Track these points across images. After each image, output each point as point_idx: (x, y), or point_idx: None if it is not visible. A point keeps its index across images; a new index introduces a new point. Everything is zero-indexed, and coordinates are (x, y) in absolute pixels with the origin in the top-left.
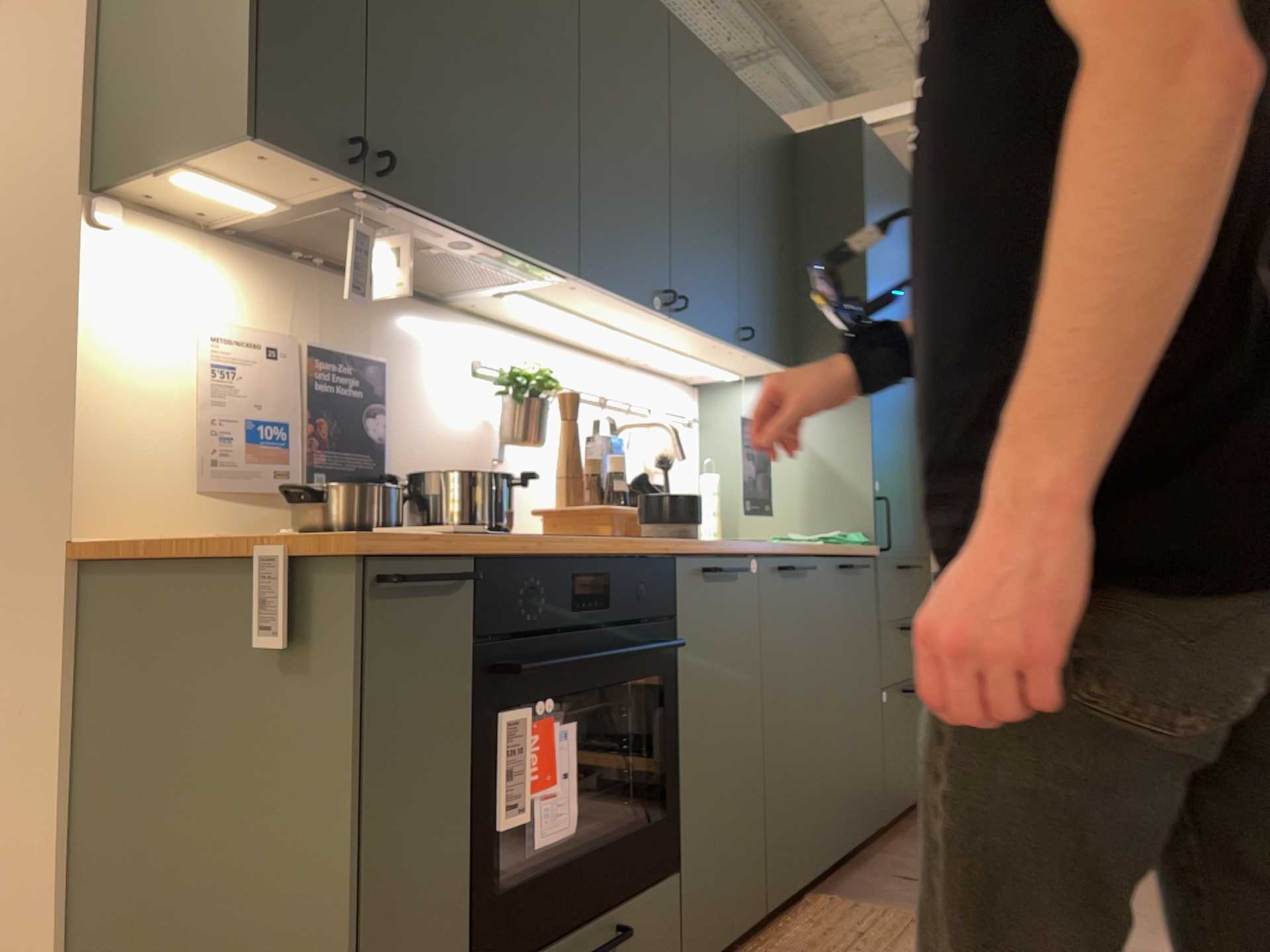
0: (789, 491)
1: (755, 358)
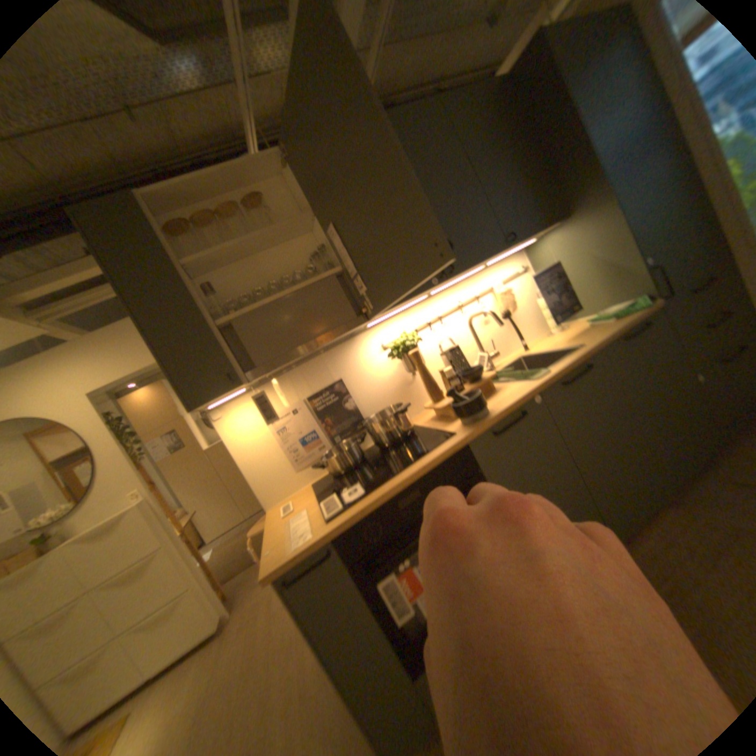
0: (591, 283)
1: (529, 236)
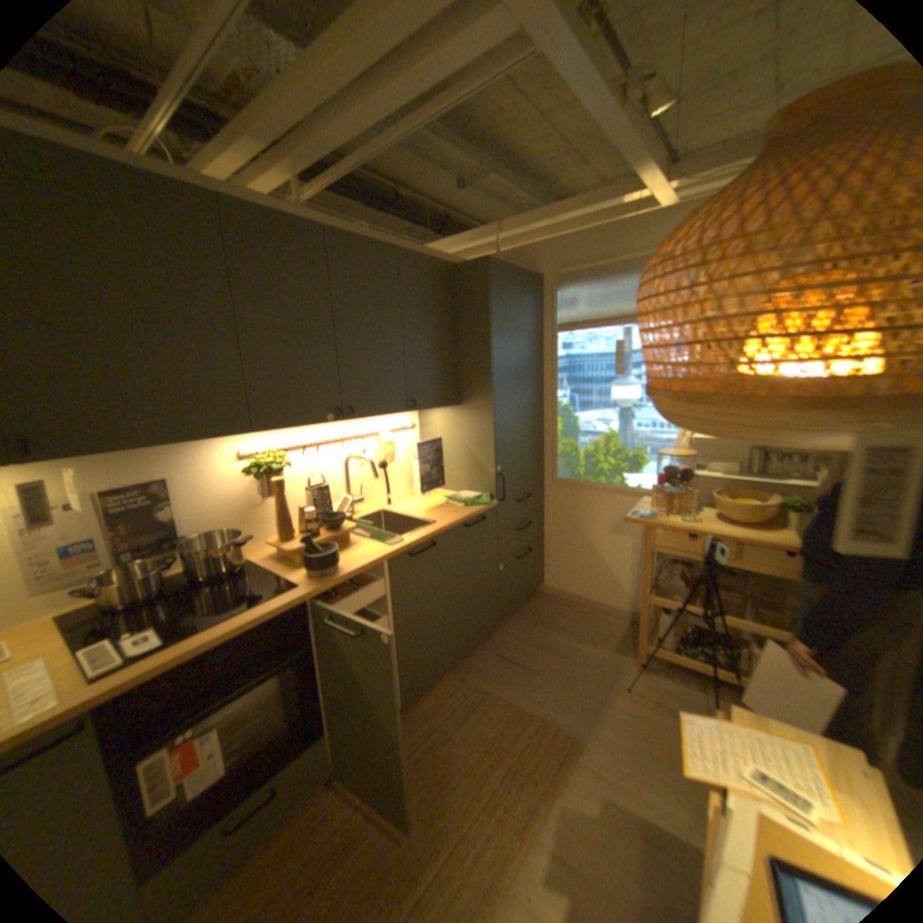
0: (457, 467)
1: (425, 410)
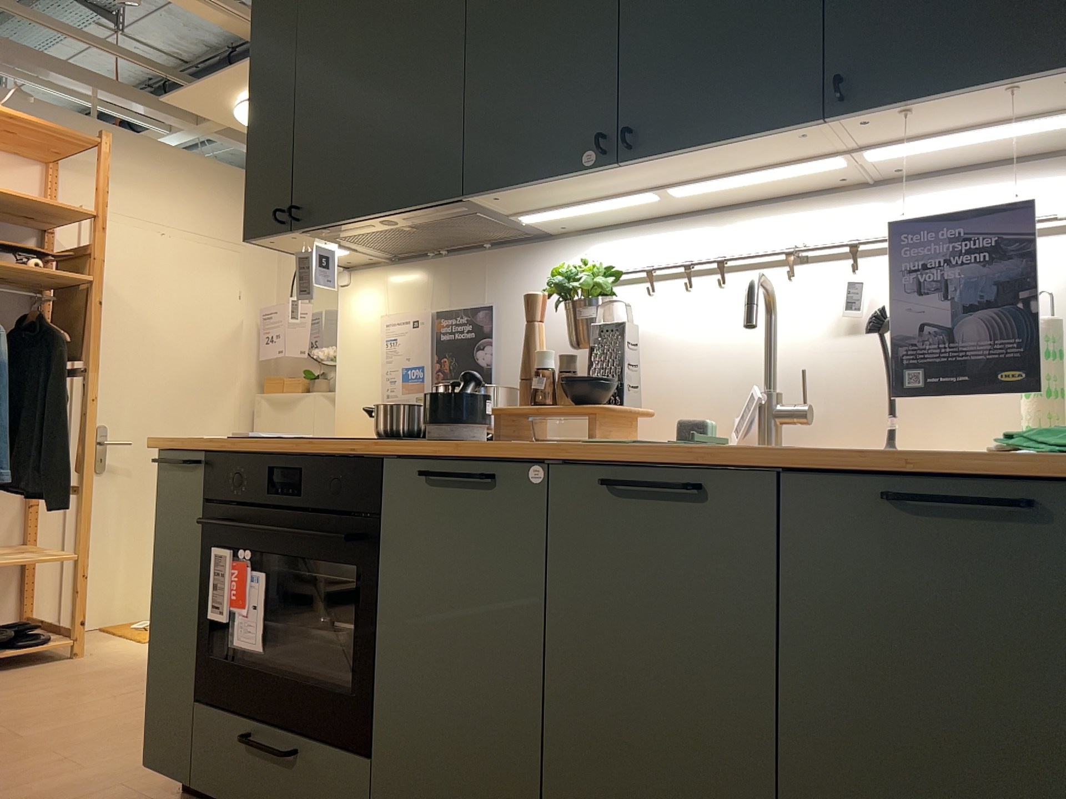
0: None
1: (949, 104)
